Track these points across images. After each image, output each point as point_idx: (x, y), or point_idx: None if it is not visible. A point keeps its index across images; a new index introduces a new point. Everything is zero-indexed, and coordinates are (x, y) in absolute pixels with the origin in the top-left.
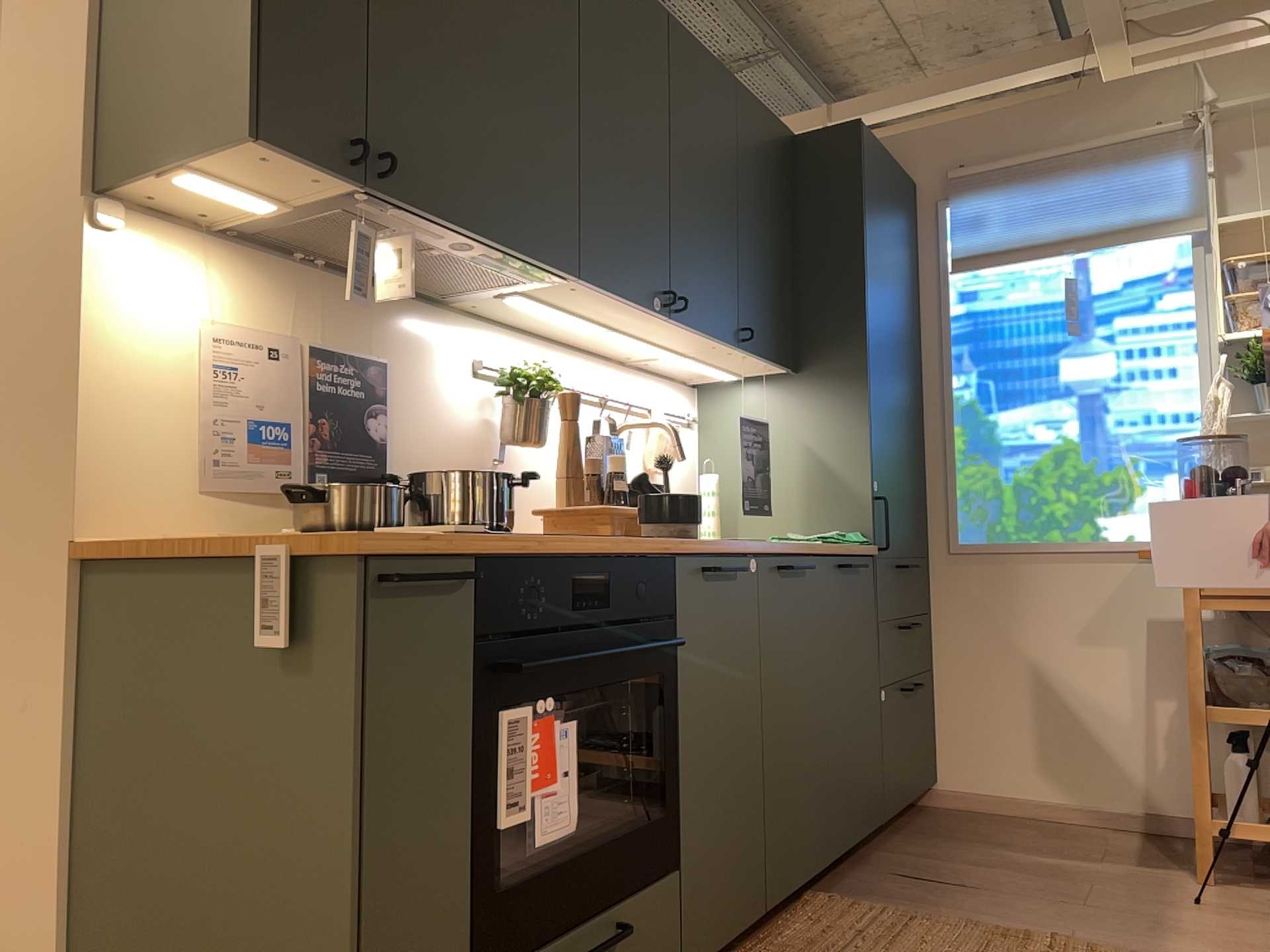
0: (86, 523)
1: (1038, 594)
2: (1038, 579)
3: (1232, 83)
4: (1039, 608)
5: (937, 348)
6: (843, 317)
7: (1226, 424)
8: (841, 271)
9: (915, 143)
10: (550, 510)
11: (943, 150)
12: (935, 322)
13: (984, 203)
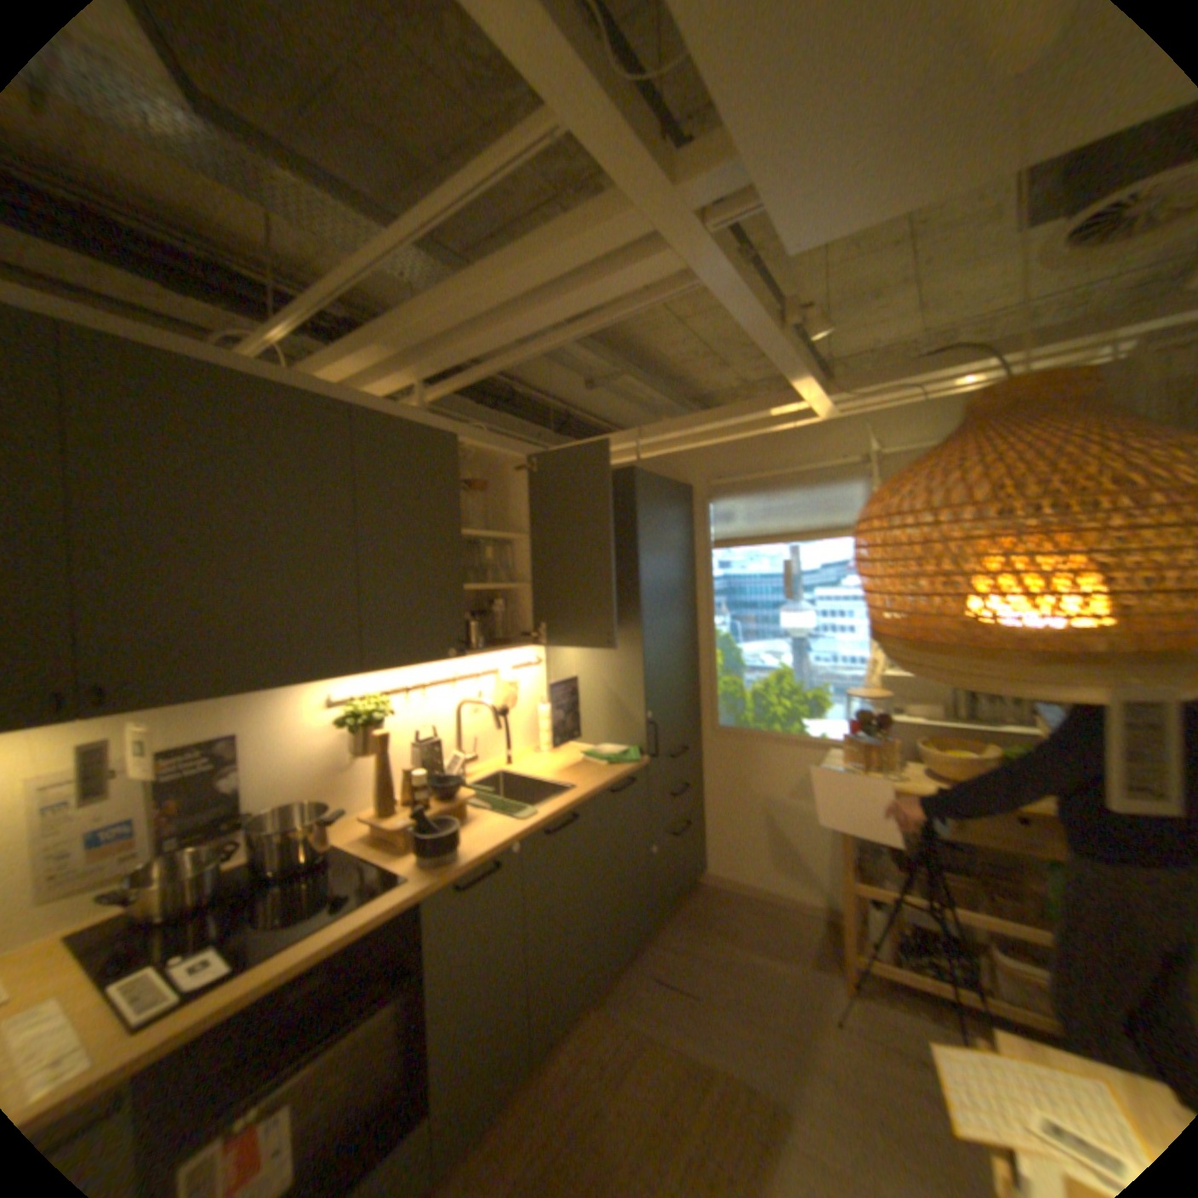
0: None
1: (767, 765)
2: (767, 755)
3: (899, 428)
4: (767, 774)
5: (706, 598)
6: (626, 603)
7: (887, 669)
8: (625, 572)
9: (692, 458)
10: (367, 824)
11: (710, 463)
12: (705, 580)
13: (734, 504)
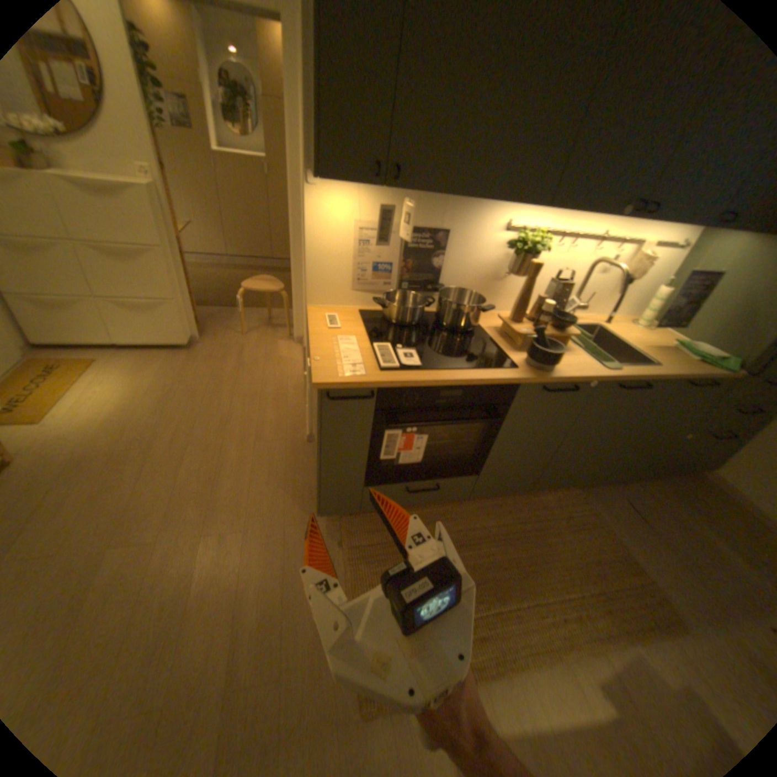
0: (310, 301)
1: None
2: None
3: None
4: None
5: None
6: None
7: None
8: None
9: None
10: (502, 320)
11: None
12: None
13: None
